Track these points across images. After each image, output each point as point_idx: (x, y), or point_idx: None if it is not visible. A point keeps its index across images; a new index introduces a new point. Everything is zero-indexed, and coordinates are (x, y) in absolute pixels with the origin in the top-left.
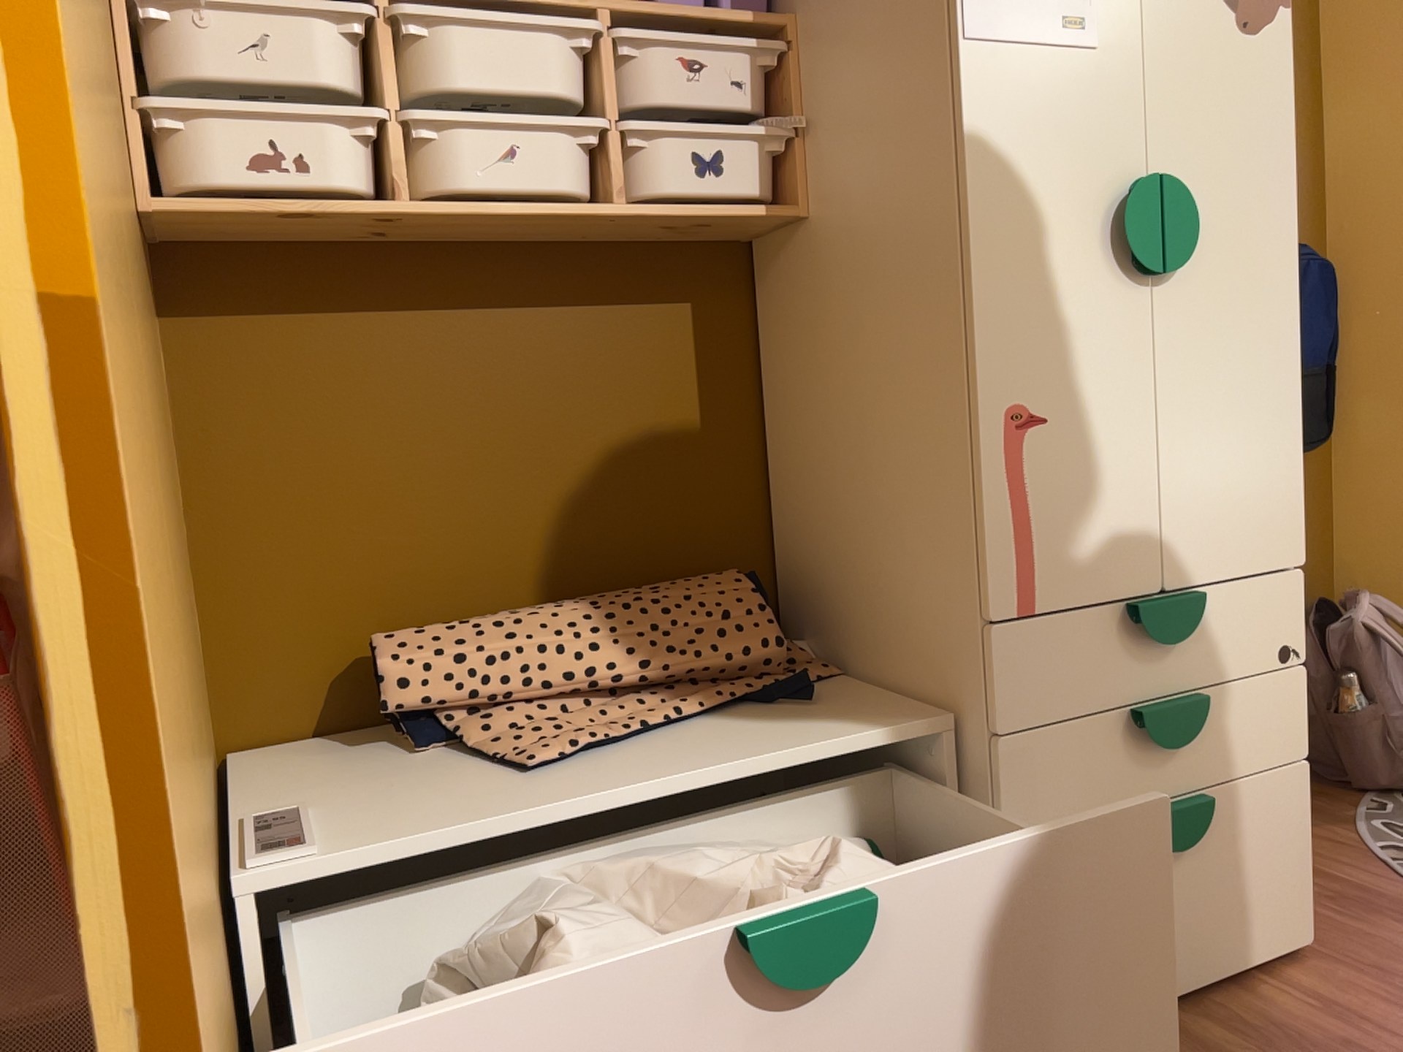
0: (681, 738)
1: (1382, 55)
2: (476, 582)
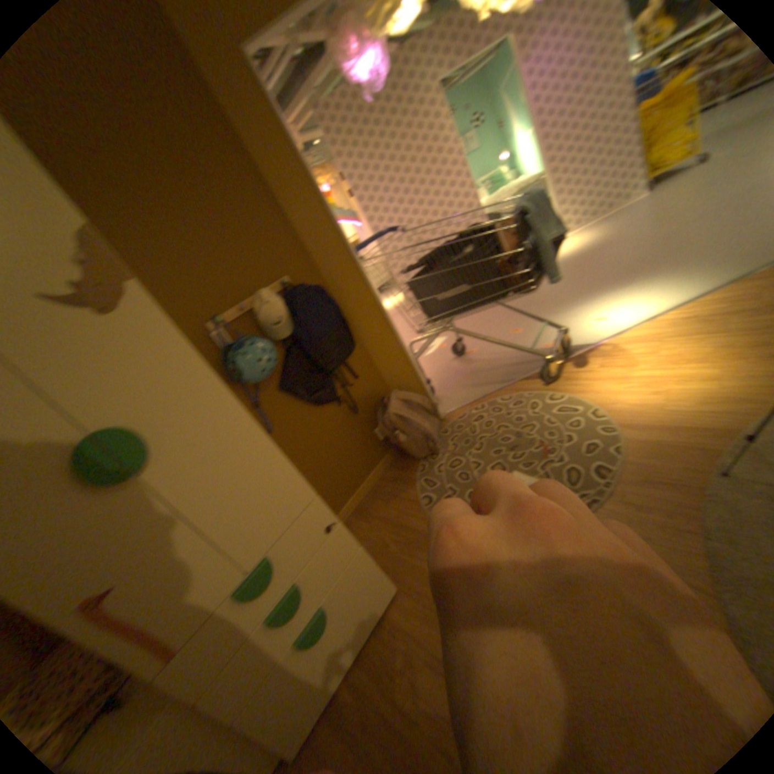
0: None
1: (297, 183)
2: None
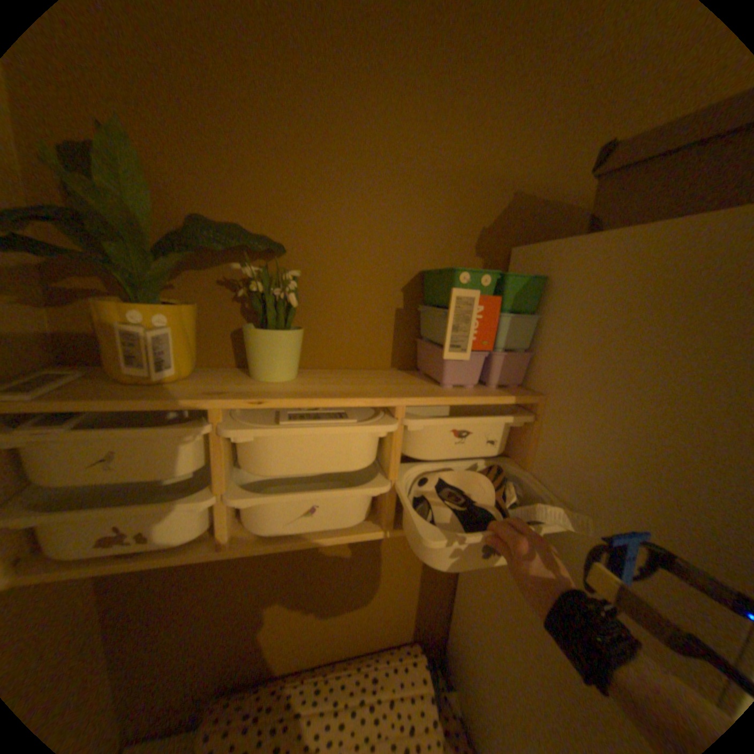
0: None
1: None
2: (276, 652)
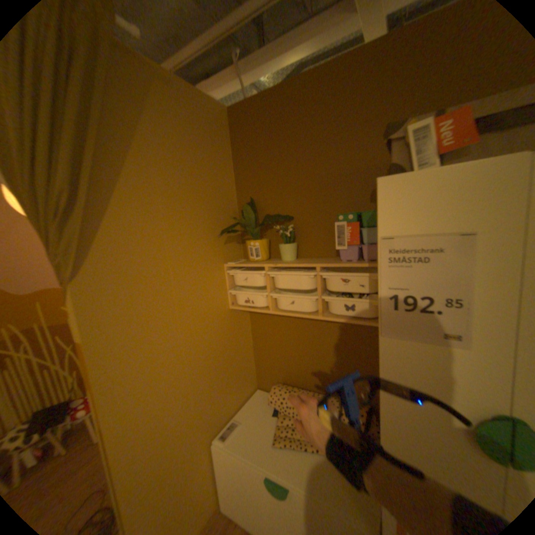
0: (309, 461)
1: None
2: (302, 377)
